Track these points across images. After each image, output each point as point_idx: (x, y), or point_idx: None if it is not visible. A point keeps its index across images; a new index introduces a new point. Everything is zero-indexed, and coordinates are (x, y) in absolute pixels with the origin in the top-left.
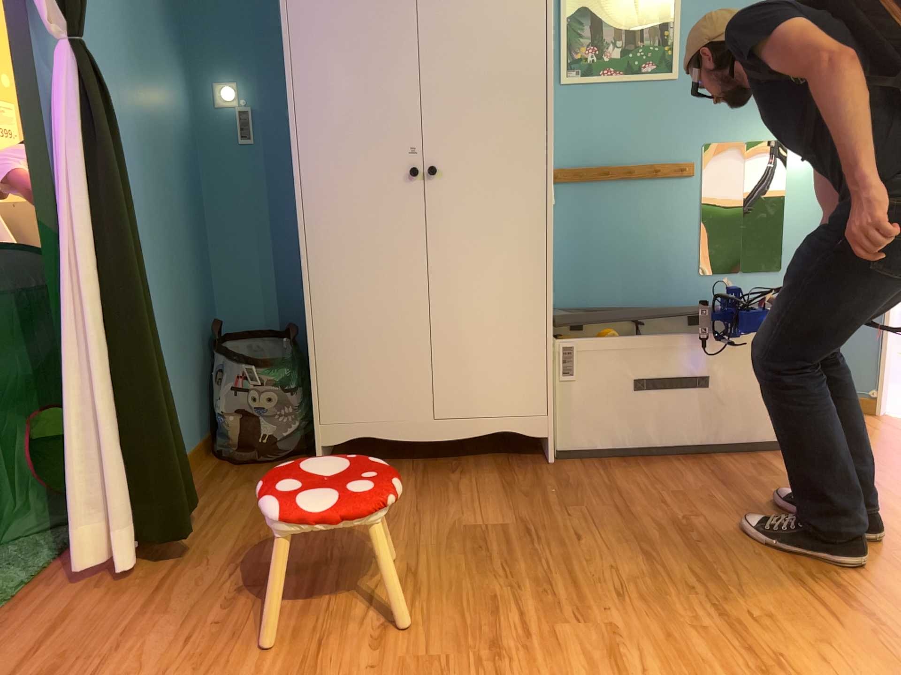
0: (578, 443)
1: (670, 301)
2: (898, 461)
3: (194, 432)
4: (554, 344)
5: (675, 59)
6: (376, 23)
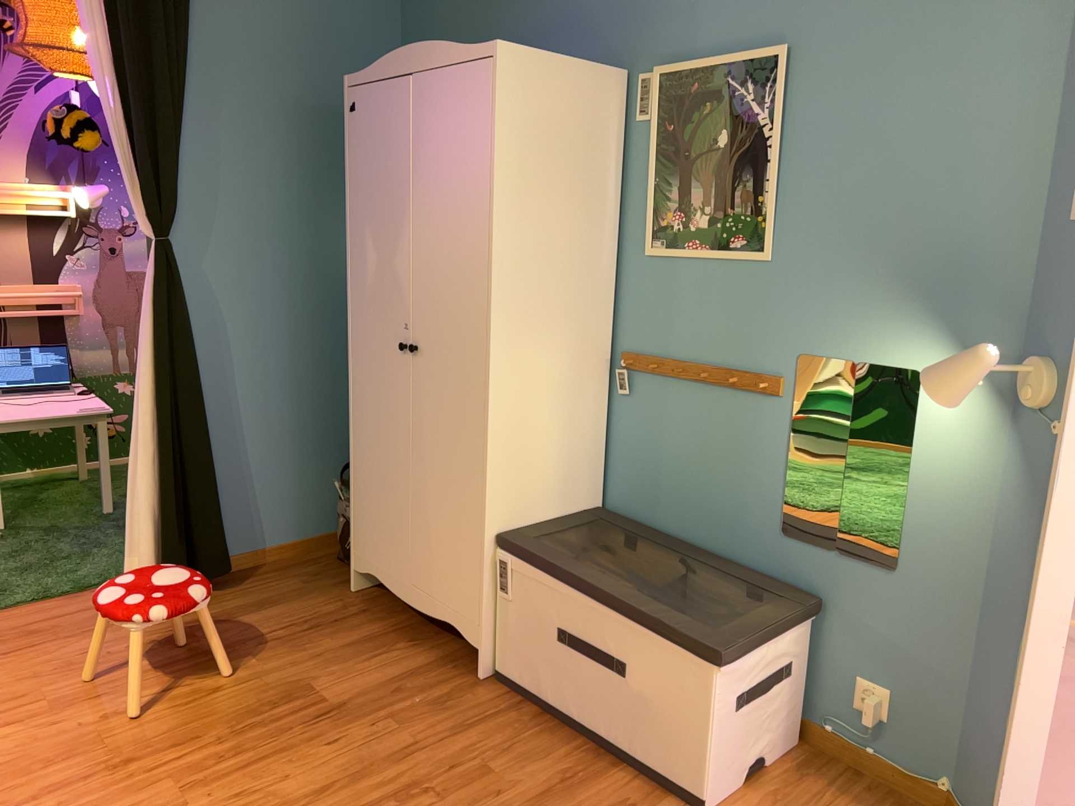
0: (515, 672)
1: (740, 555)
2: None
3: (324, 521)
4: (495, 552)
5: (768, 232)
6: (390, 204)
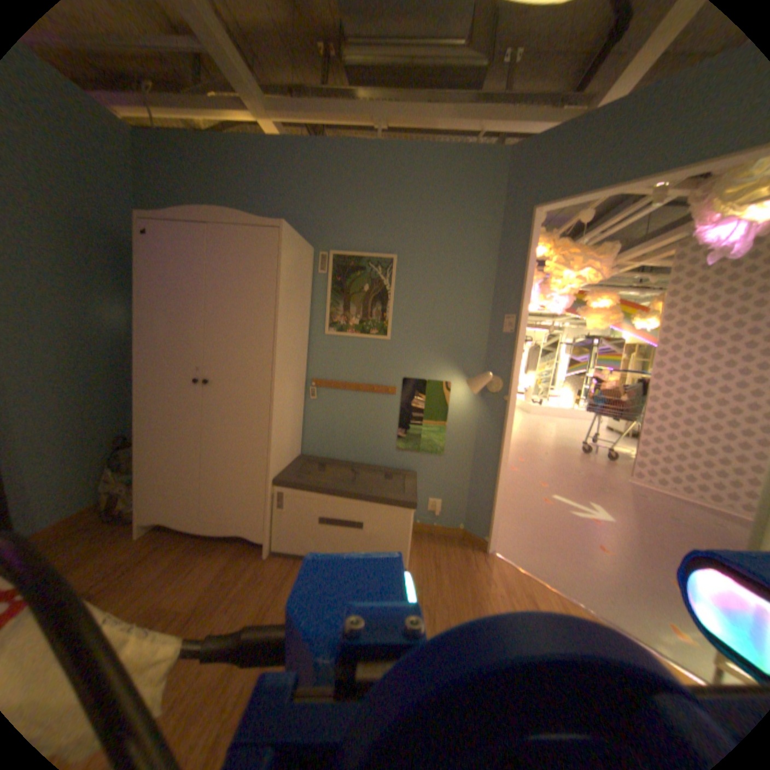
0: (286, 548)
1: (377, 462)
2: (468, 598)
3: (84, 502)
4: (273, 489)
5: (388, 329)
6: (183, 297)
